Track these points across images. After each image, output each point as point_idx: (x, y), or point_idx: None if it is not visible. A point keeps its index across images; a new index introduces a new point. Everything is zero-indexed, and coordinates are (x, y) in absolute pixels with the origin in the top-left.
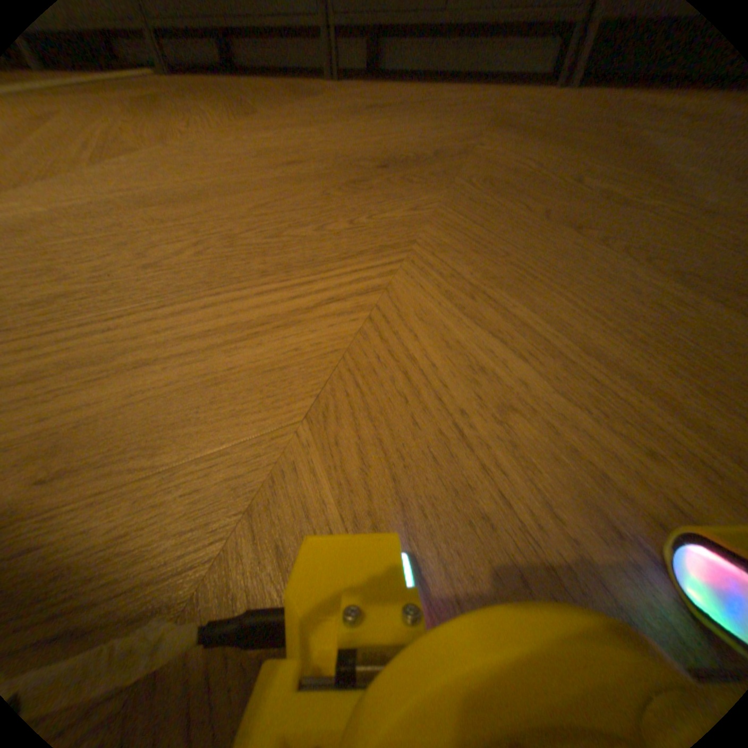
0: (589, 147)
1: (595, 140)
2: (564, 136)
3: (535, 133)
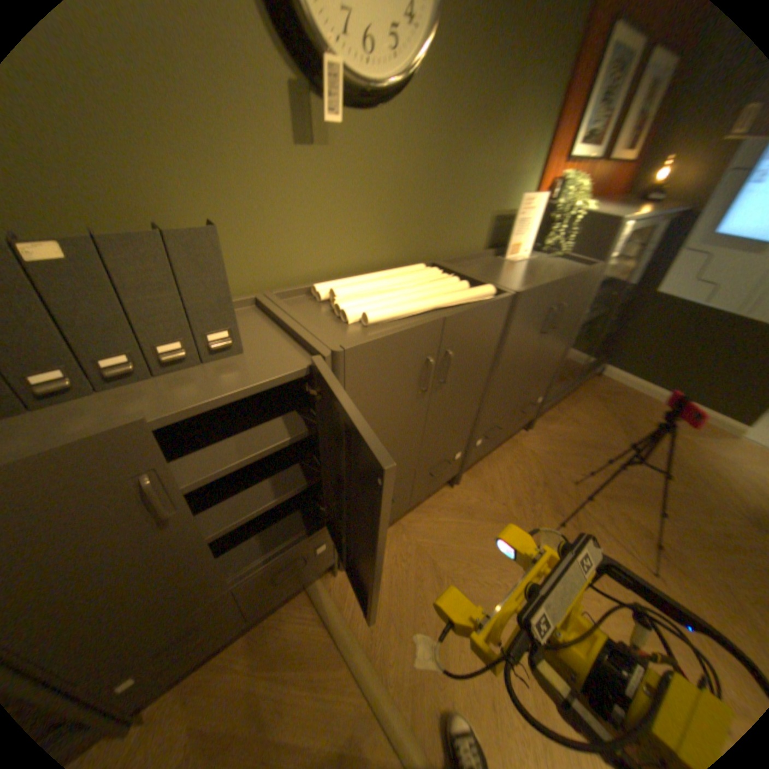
0: (644, 504)
1: (636, 498)
2: (630, 500)
3: (625, 503)
